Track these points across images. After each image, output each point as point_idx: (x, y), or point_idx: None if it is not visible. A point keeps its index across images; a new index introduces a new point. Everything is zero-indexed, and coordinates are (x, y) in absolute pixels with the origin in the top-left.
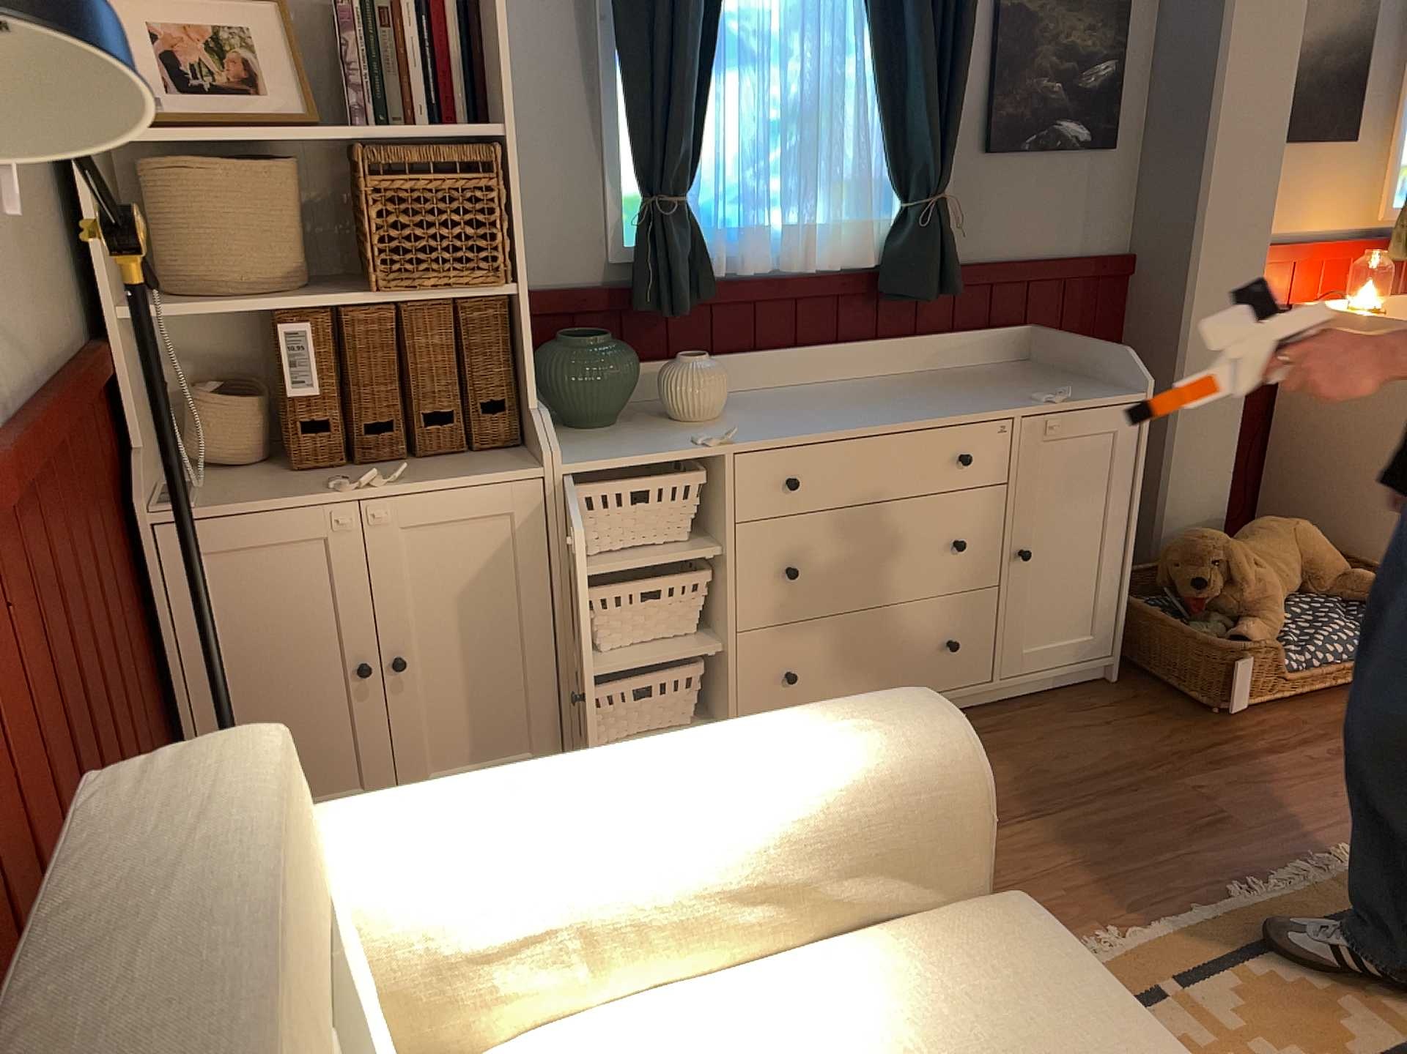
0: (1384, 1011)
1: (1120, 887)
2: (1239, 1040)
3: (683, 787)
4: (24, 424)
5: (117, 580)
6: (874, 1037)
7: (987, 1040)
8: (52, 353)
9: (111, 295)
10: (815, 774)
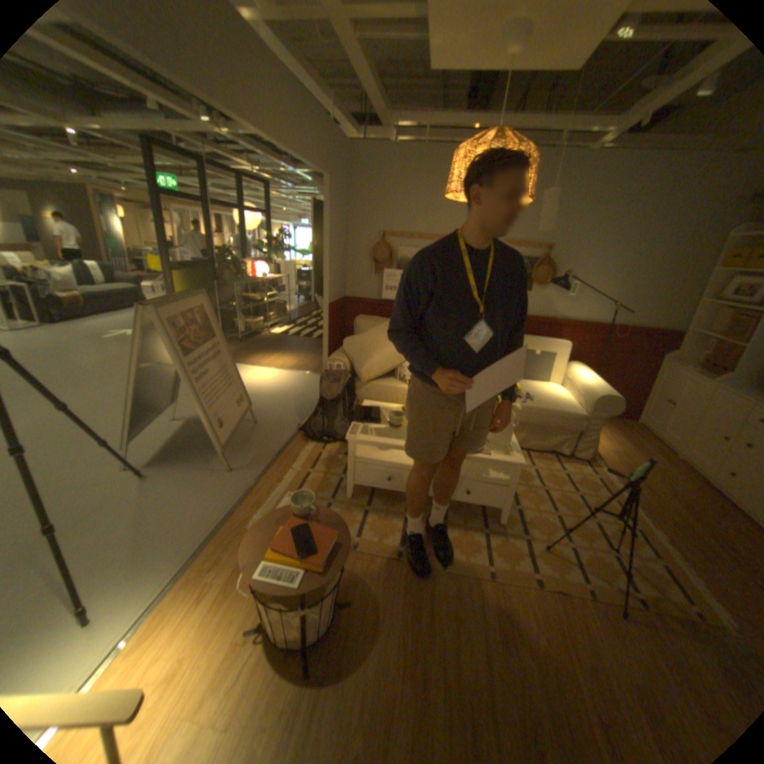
0: (610, 524)
1: (660, 518)
2: (600, 499)
3: (589, 379)
4: (619, 326)
5: (647, 362)
6: (558, 398)
7: (557, 401)
8: (658, 326)
9: (692, 325)
10: (593, 386)
